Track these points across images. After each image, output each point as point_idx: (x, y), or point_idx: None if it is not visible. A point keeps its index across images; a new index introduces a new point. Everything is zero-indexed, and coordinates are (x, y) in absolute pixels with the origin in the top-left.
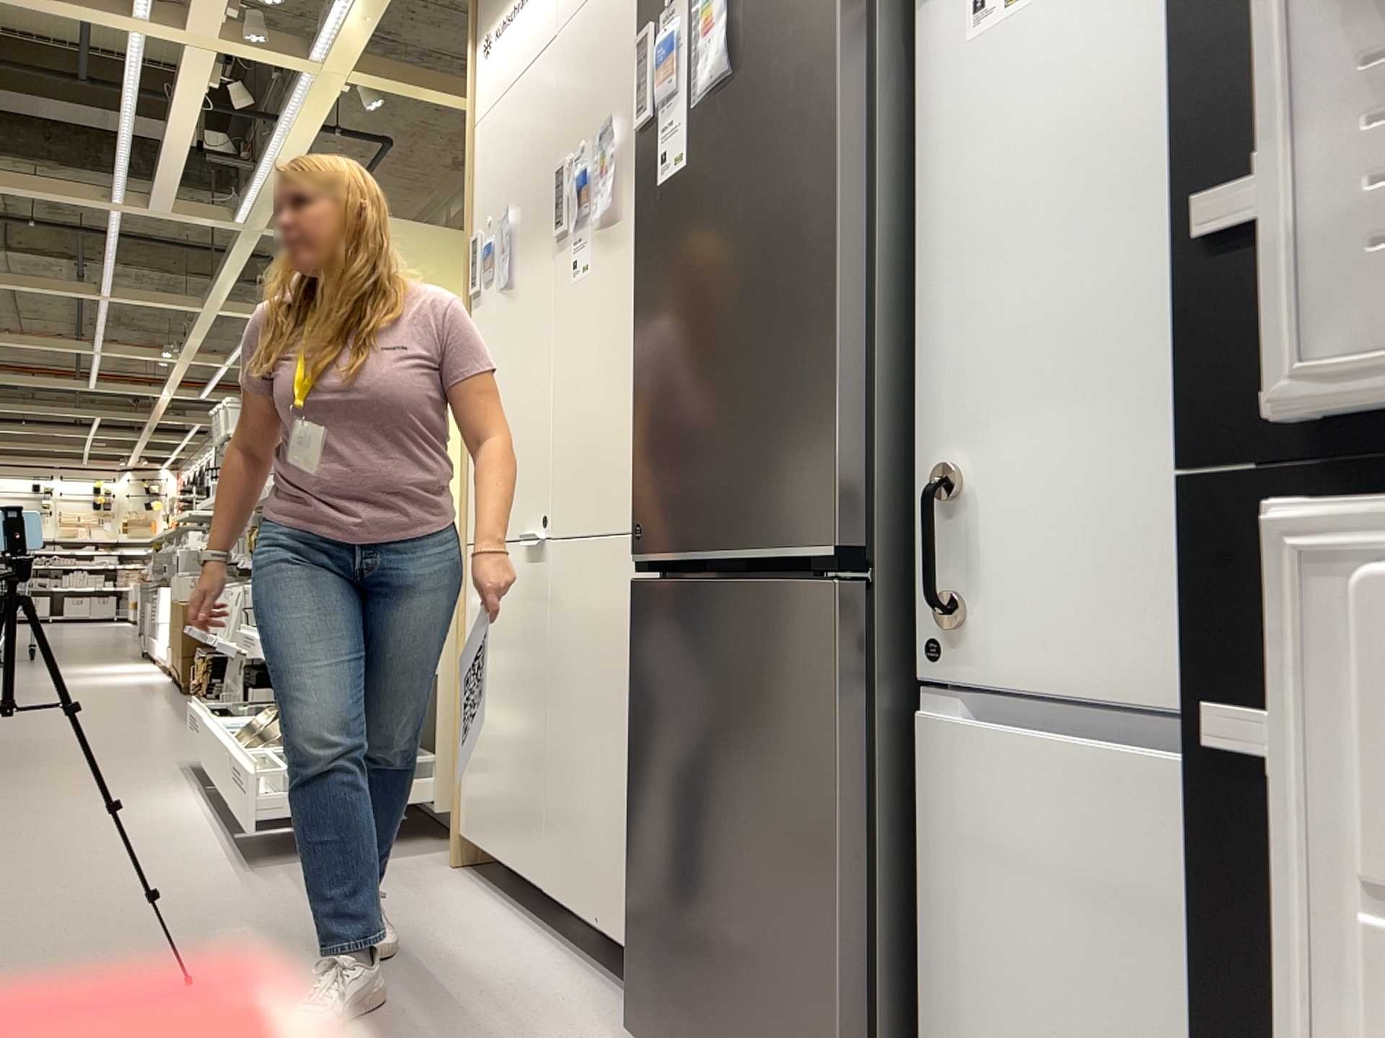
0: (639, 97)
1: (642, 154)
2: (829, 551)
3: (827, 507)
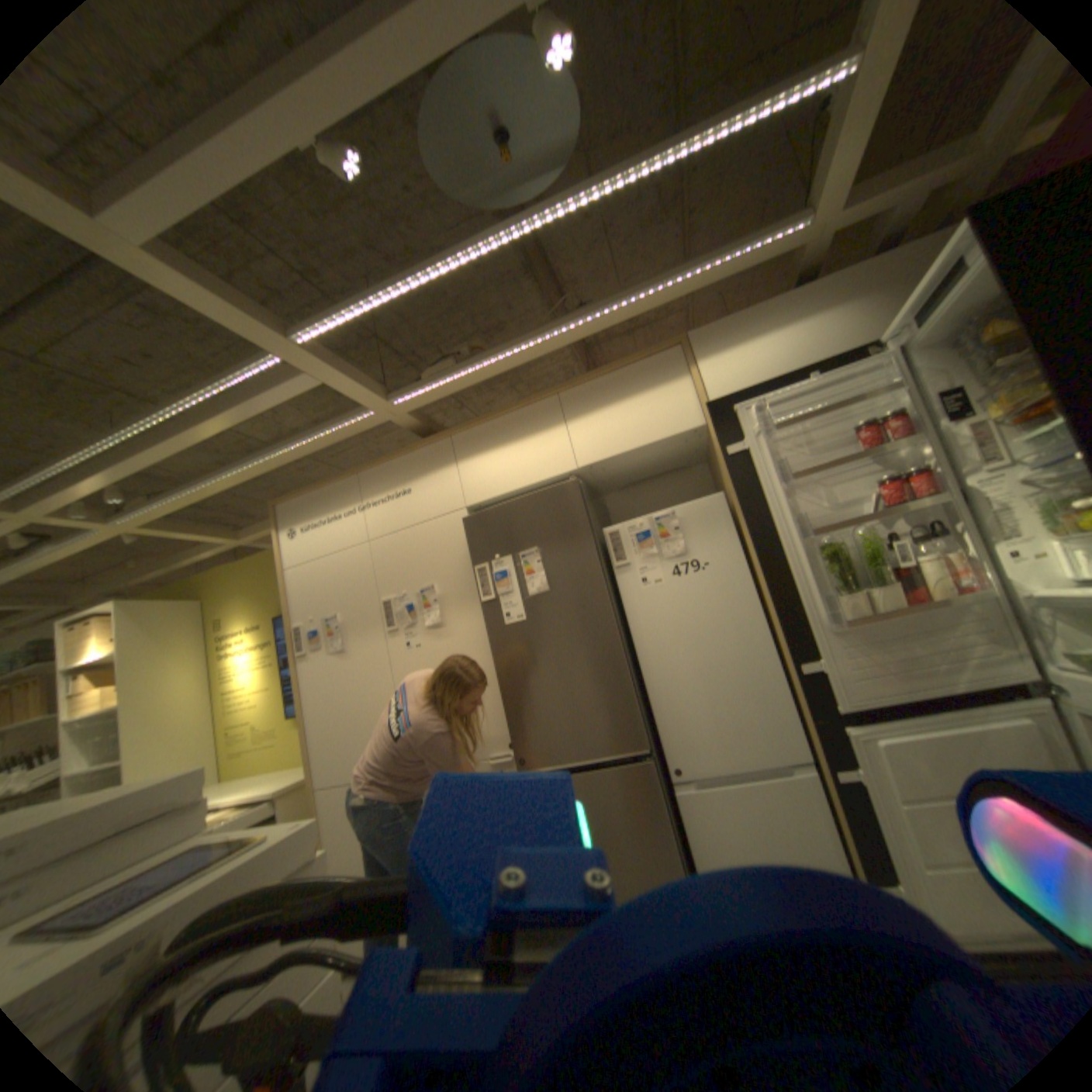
0: (482, 589)
1: (487, 610)
2: (642, 750)
3: (637, 736)
